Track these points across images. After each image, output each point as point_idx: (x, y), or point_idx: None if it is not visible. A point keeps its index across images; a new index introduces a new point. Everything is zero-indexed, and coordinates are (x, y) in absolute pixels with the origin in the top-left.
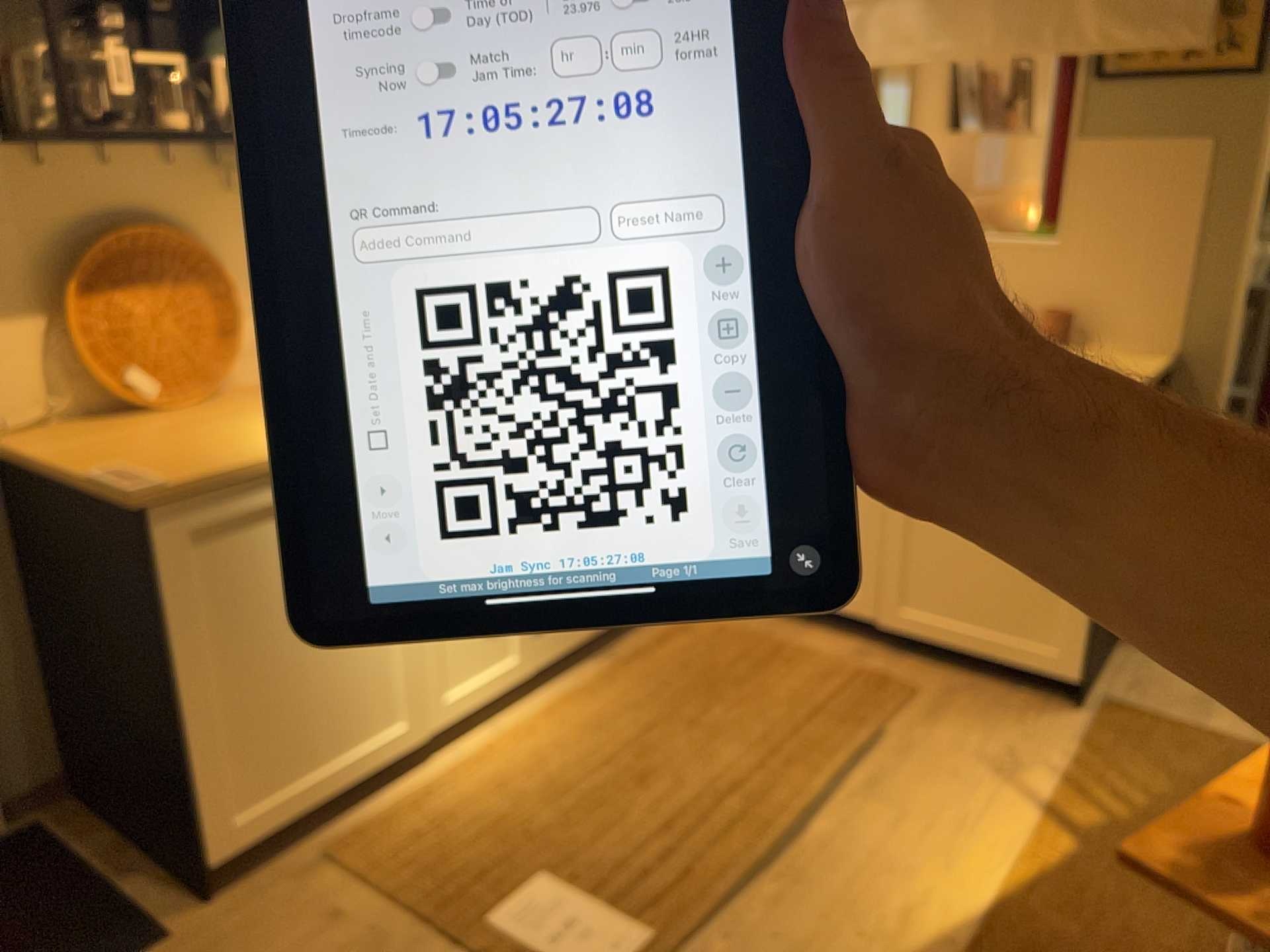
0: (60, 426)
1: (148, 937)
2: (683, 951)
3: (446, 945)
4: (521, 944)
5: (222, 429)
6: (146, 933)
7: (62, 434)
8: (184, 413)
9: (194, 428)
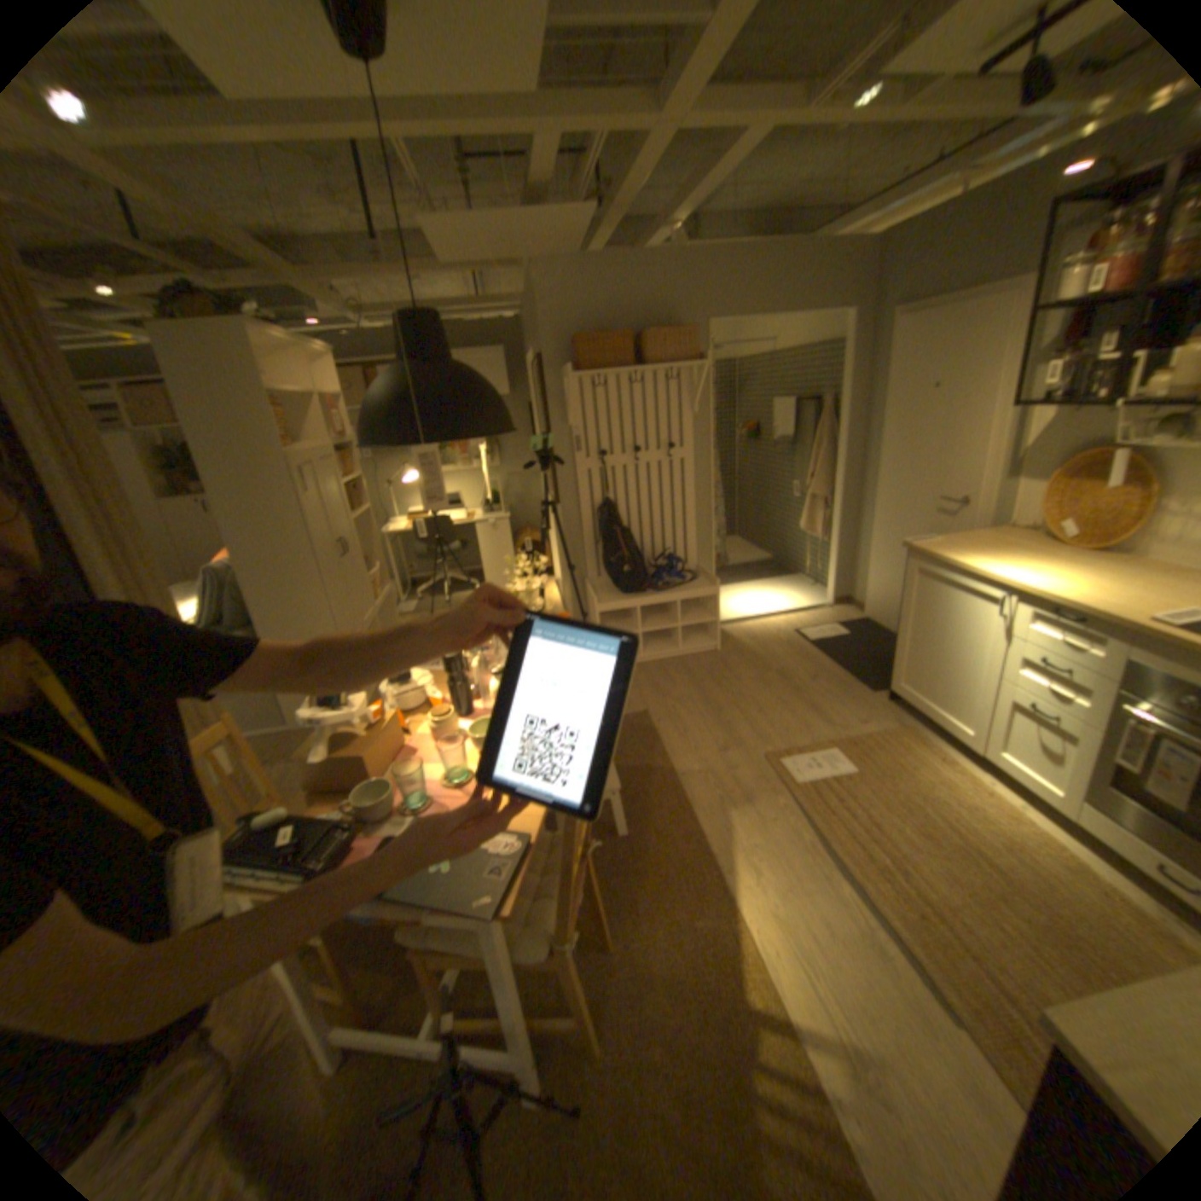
0: (1029, 532)
1: (876, 689)
2: (789, 792)
3: (833, 741)
4: (819, 753)
5: (1012, 552)
6: (879, 688)
7: (1016, 533)
8: (1059, 547)
9: (1020, 549)
